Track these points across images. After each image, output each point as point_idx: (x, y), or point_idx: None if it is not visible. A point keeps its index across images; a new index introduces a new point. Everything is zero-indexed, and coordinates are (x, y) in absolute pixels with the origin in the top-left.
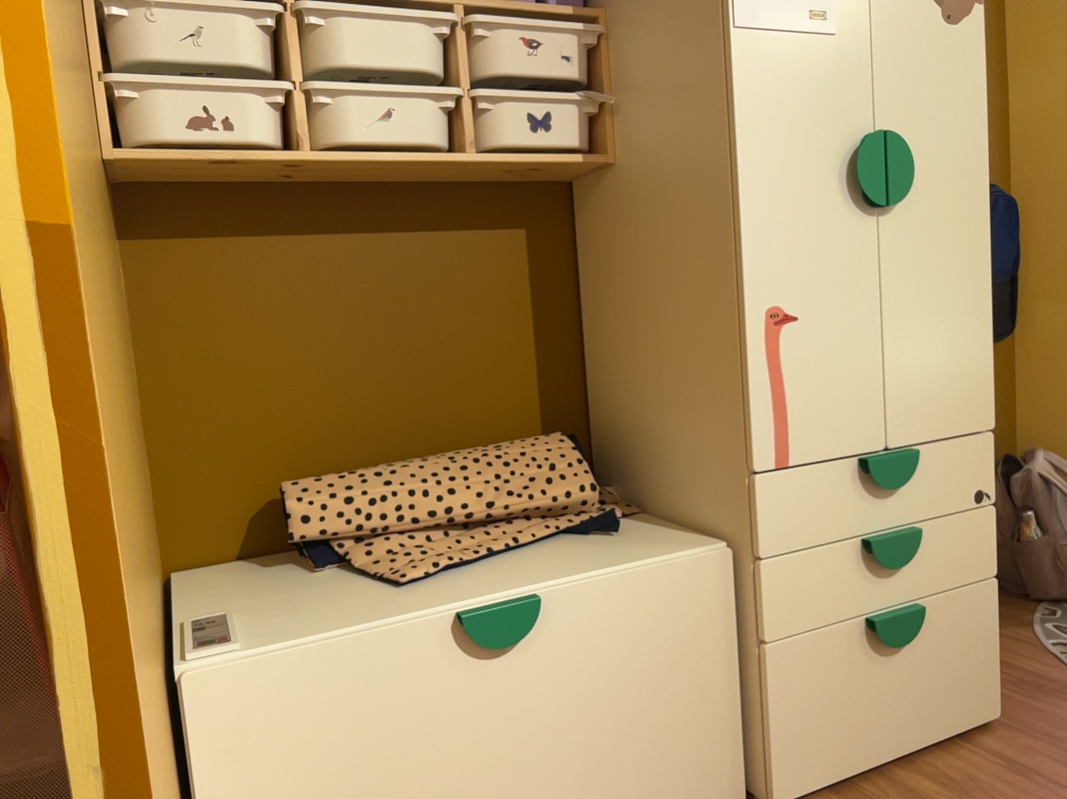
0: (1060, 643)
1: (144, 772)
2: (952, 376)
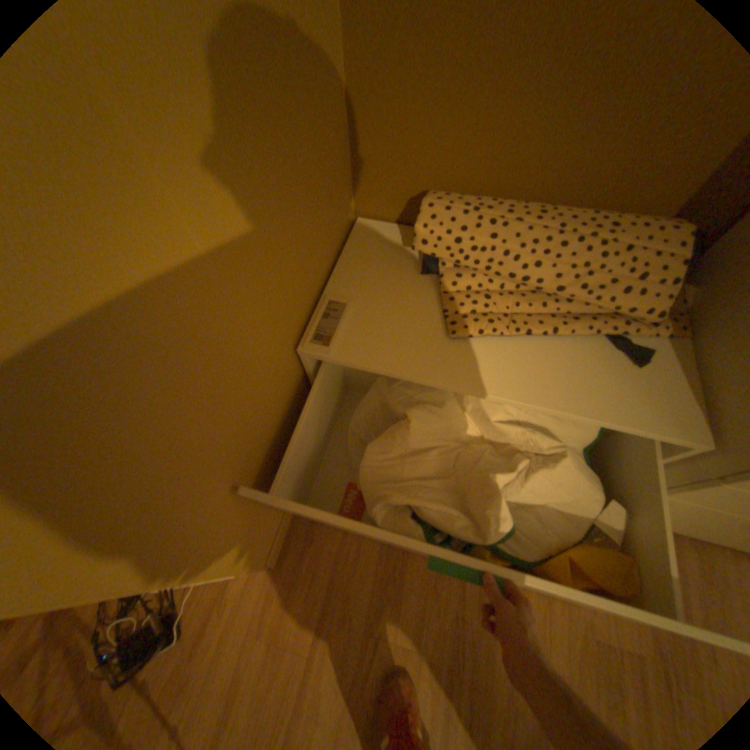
0: None
1: (167, 549)
2: None
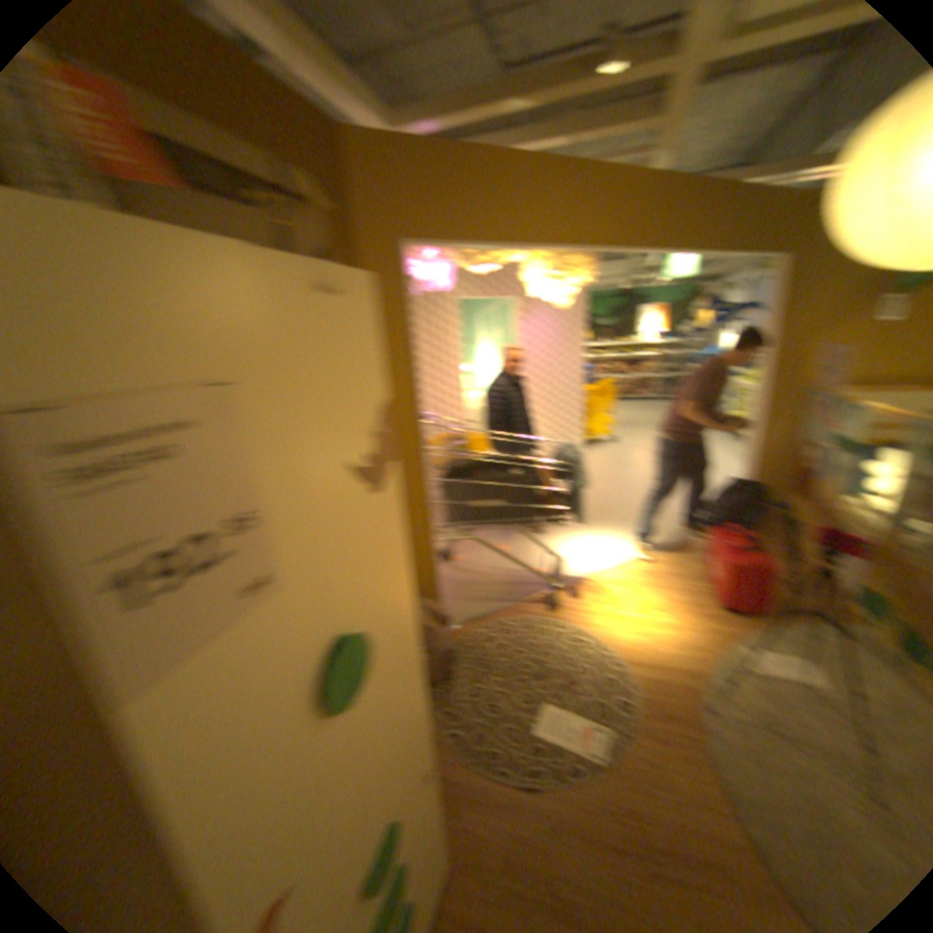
0: (452, 739)
1: None
2: (409, 739)
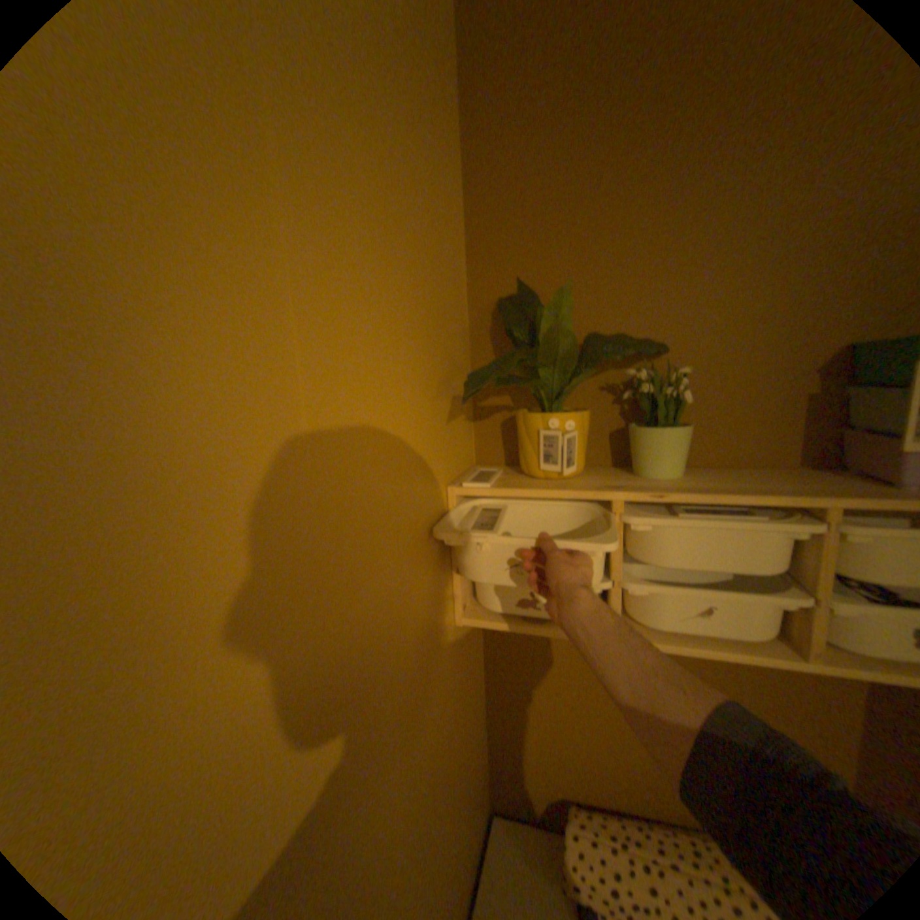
0: None
1: None
2: None
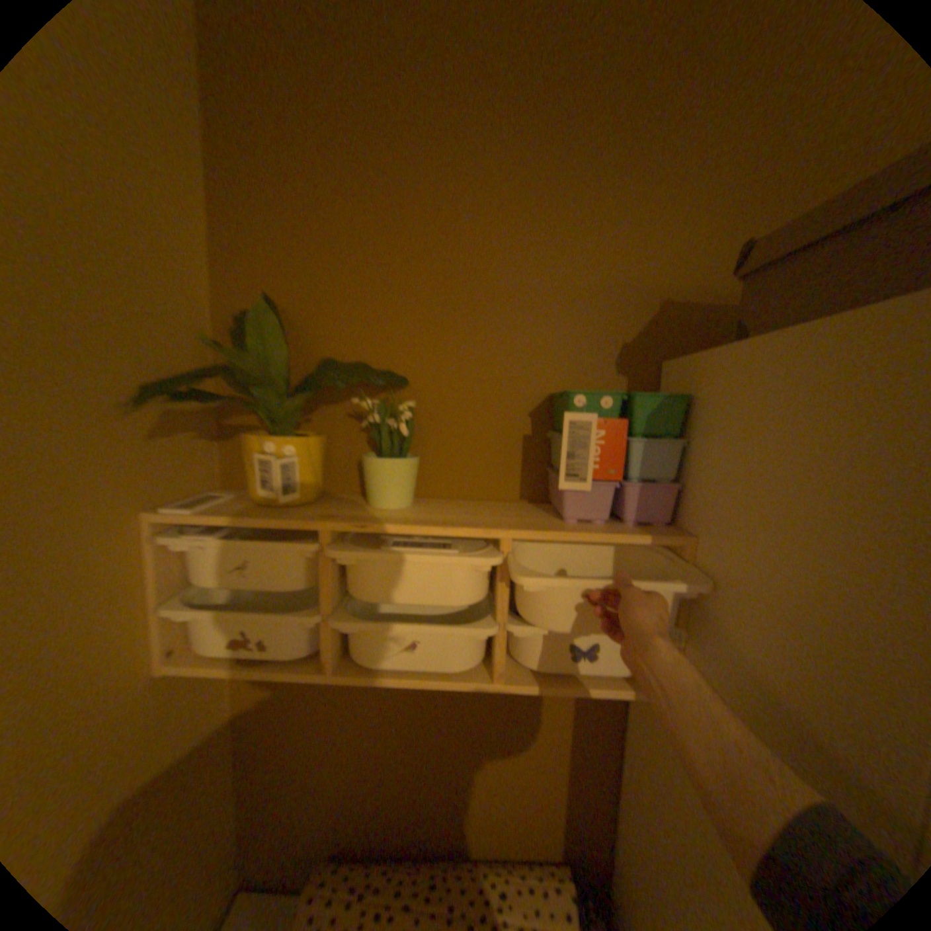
0: None
1: None
2: None
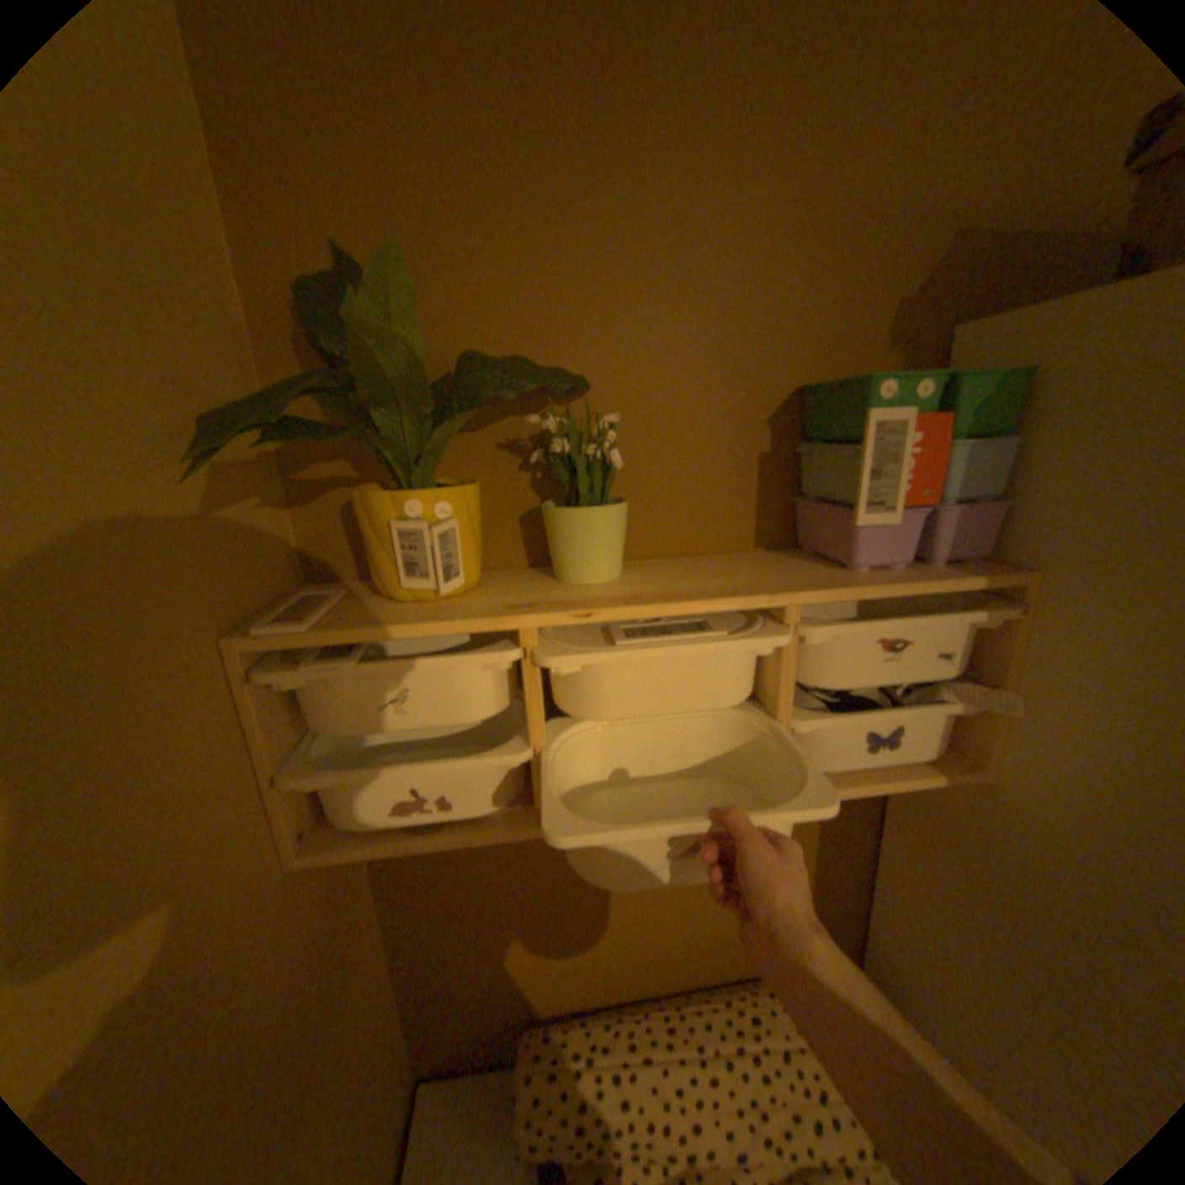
0: None
1: None
2: None
